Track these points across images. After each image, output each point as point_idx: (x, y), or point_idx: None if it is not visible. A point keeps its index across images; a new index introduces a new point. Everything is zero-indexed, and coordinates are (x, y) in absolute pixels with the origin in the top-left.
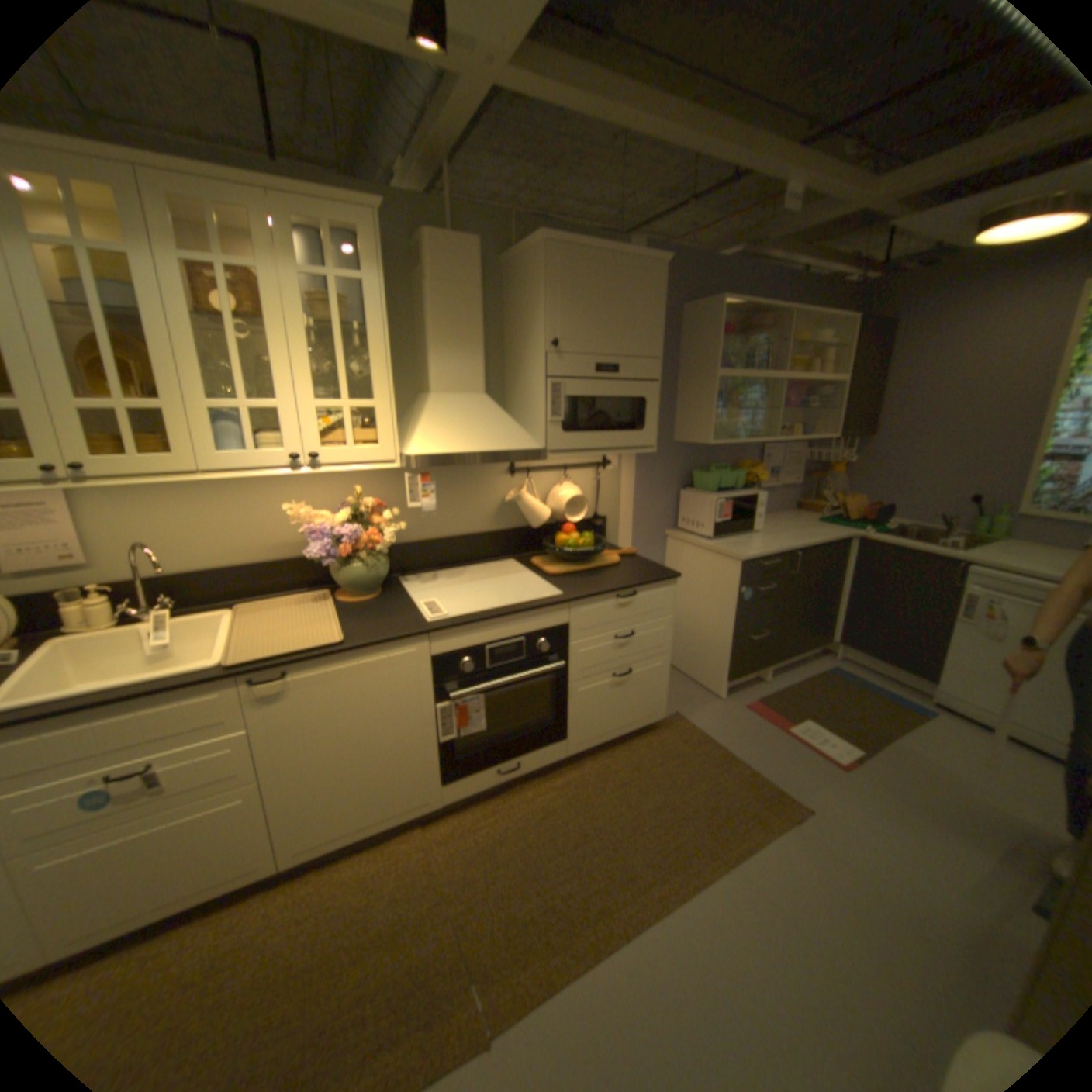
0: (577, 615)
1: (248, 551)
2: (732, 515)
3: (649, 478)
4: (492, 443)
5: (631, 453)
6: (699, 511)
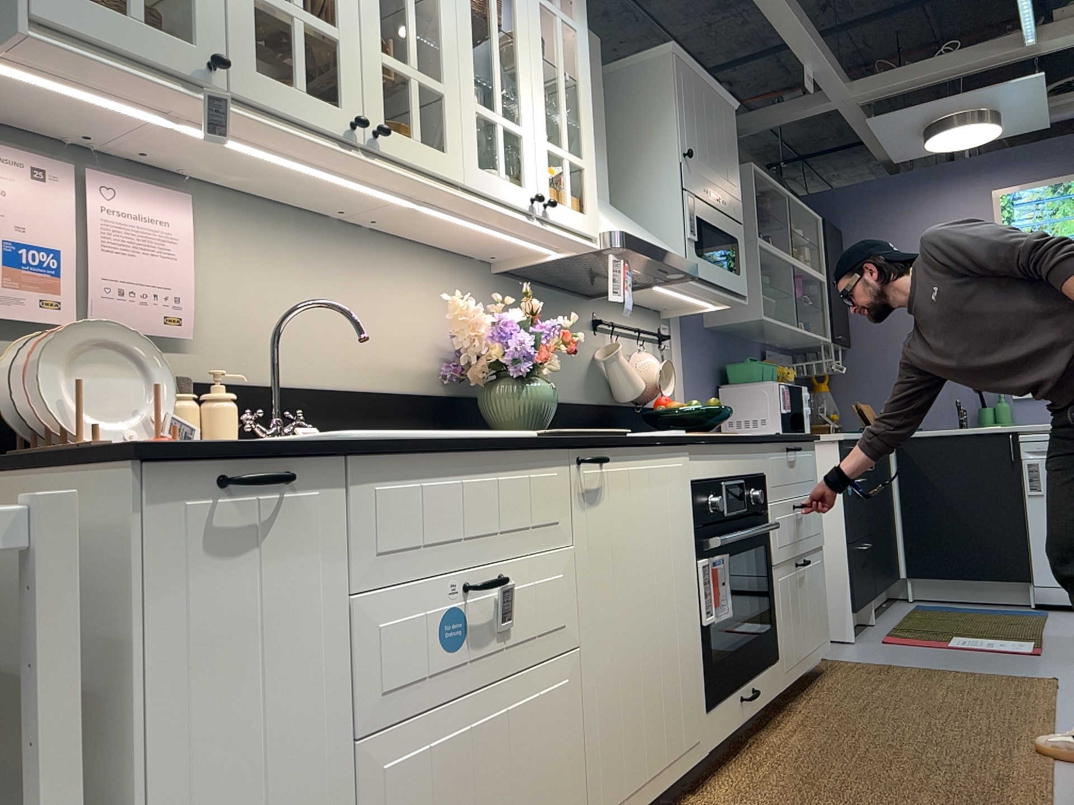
0: (769, 463)
1: (365, 371)
2: (792, 405)
3: (694, 367)
4: (661, 245)
5: (680, 332)
6: (753, 408)
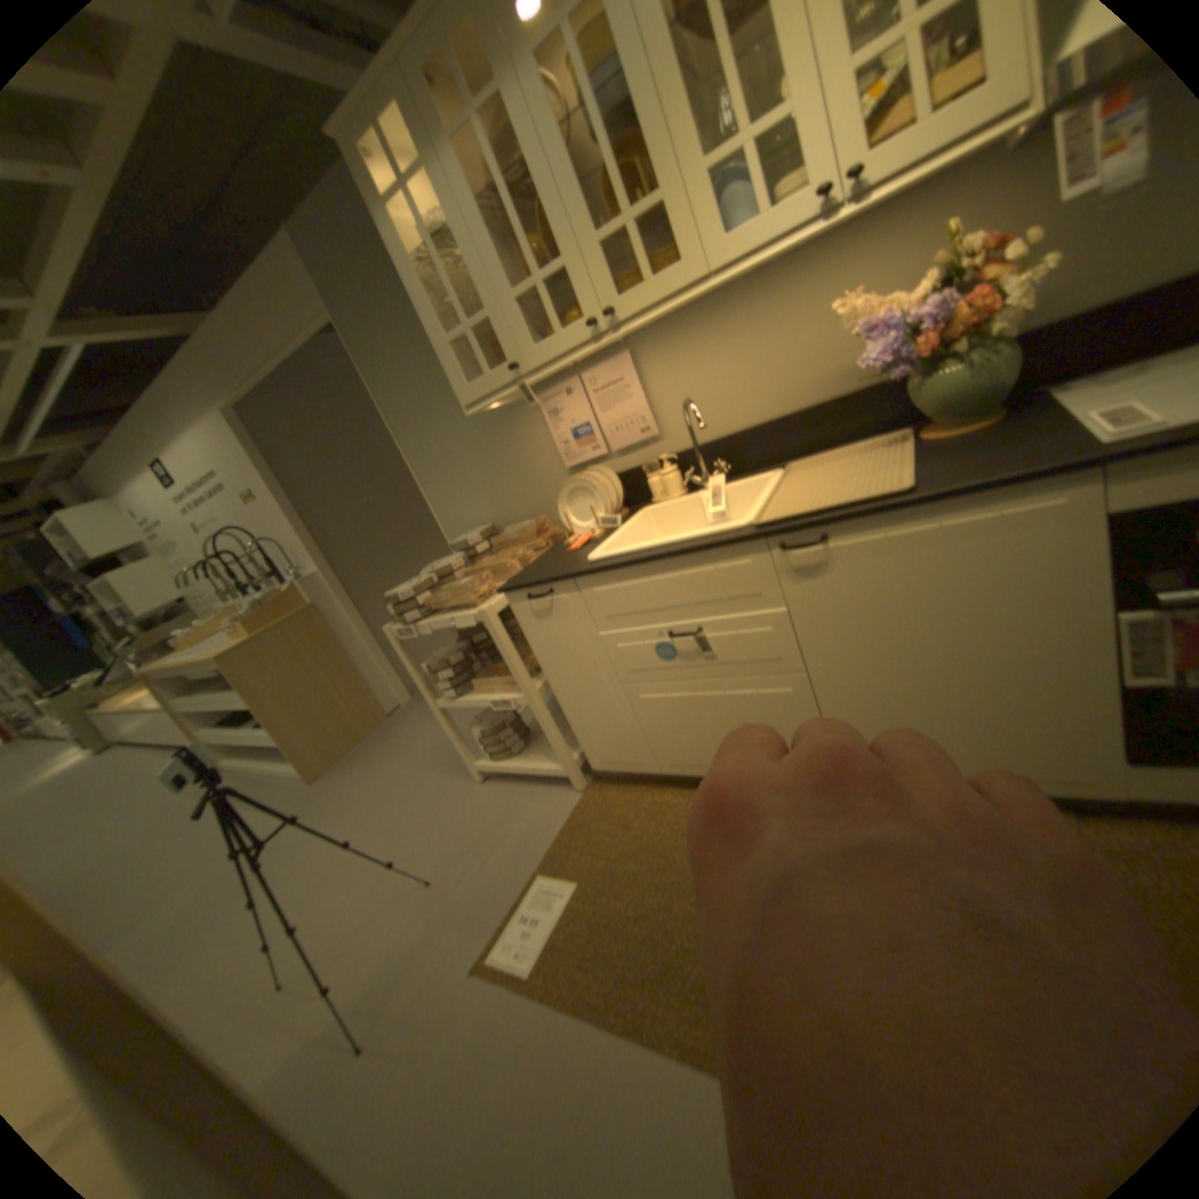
0: None
1: (800, 391)
2: None
3: None
4: None
5: None
6: None
